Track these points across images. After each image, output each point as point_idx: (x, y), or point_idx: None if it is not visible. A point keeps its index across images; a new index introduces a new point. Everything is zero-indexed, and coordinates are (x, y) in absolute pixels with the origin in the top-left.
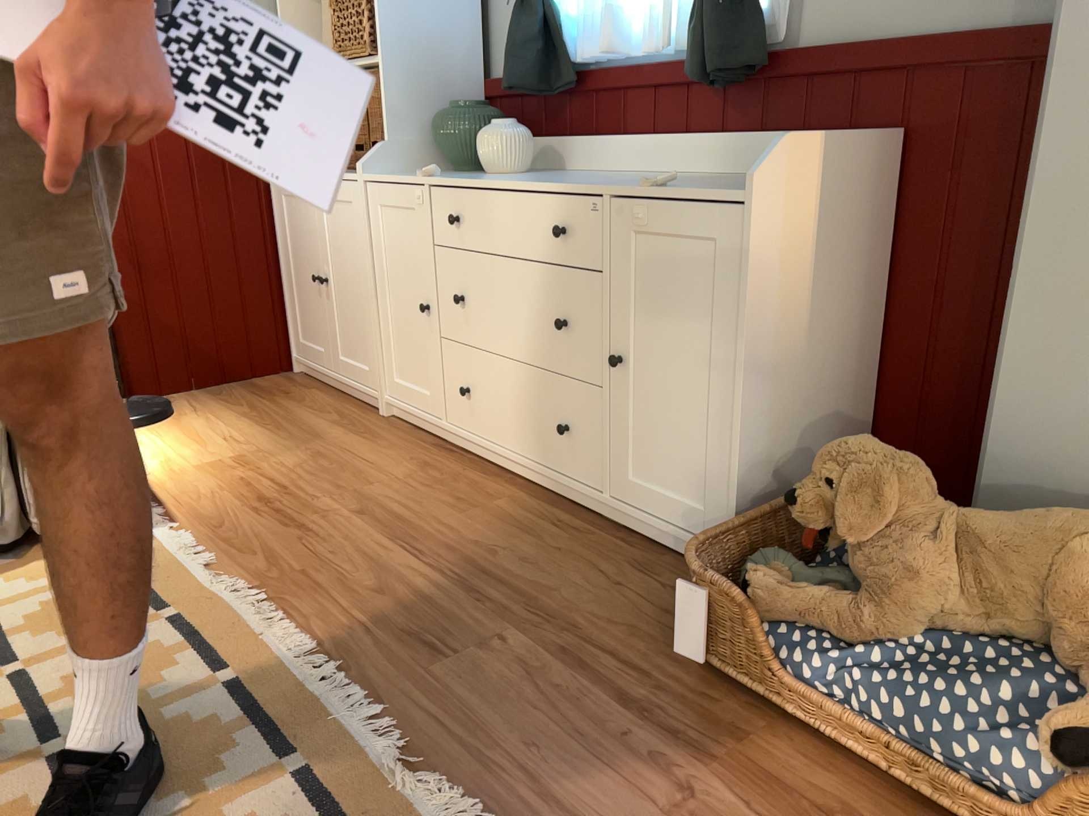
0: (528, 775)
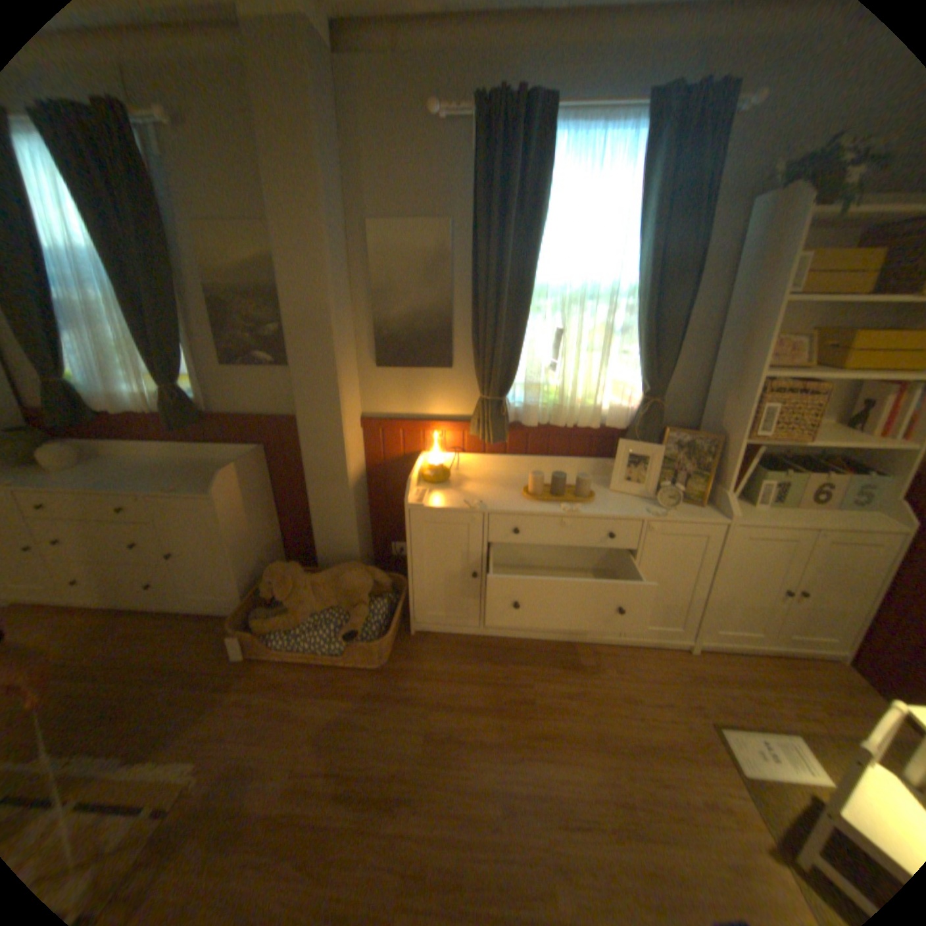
0: (187, 741)
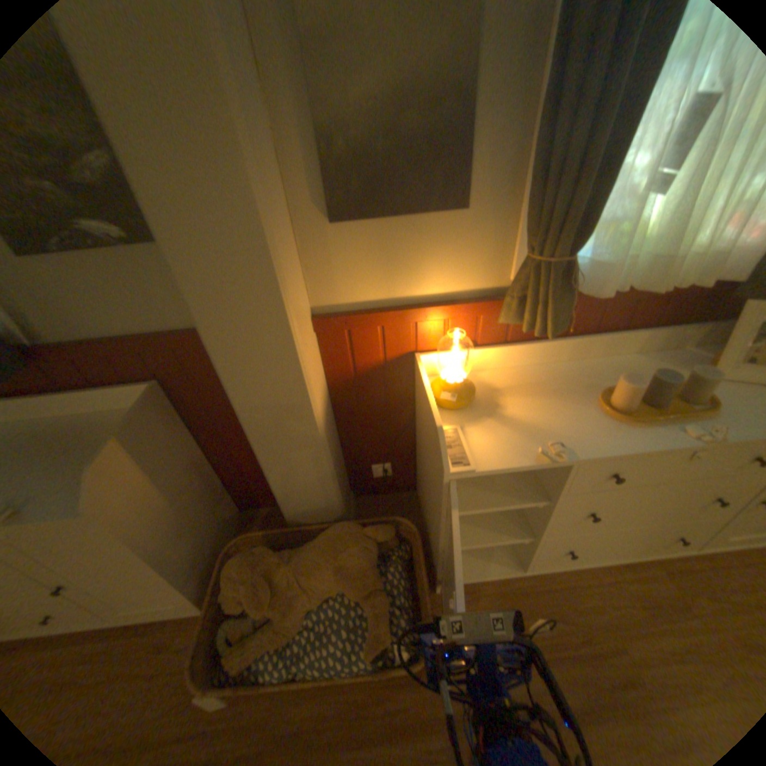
0: None
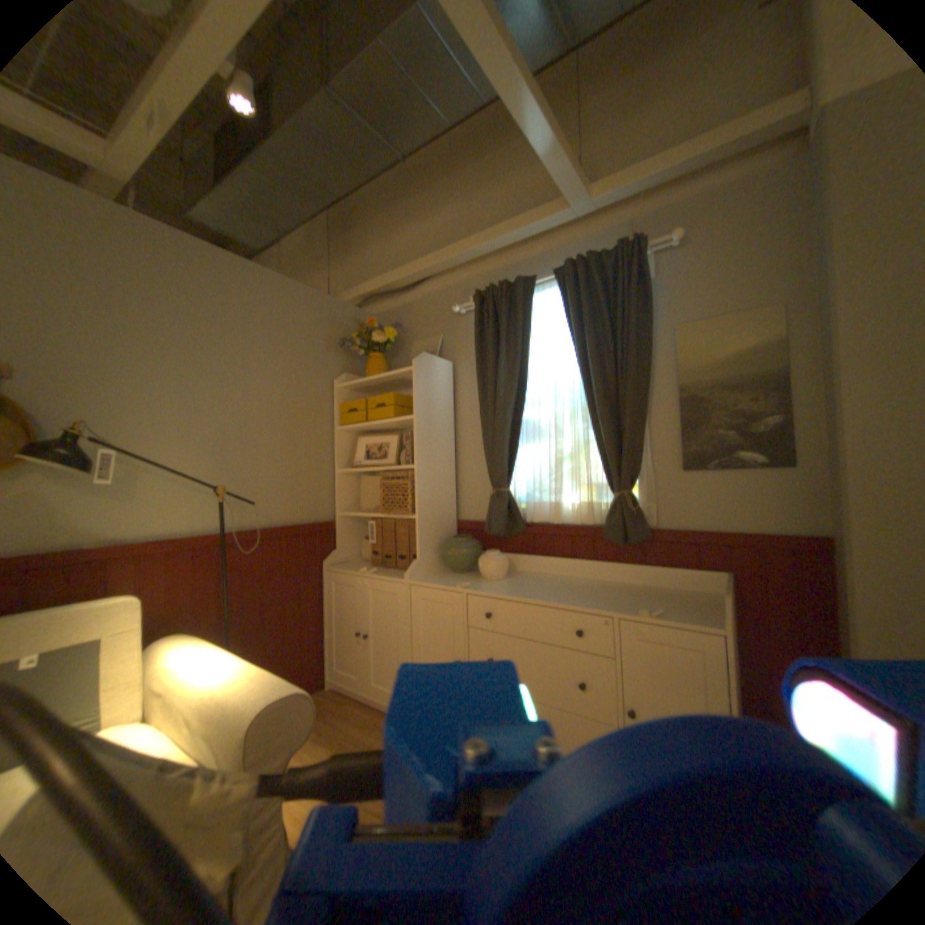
0: None
